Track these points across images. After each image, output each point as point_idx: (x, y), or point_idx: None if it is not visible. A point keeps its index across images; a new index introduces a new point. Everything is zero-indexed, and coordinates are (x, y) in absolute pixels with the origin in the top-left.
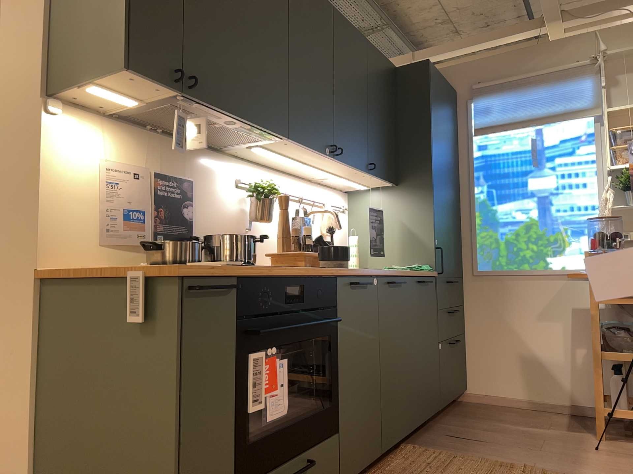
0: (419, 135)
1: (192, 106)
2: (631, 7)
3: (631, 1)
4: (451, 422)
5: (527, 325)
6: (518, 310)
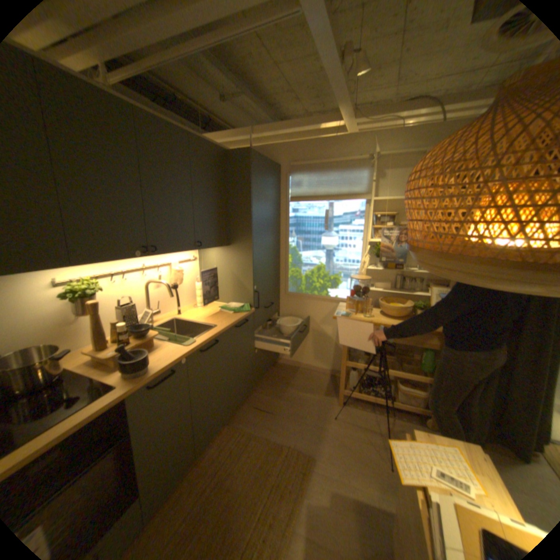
0: (243, 210)
1: None
2: (405, 113)
3: (405, 108)
4: (262, 391)
5: (313, 326)
6: (309, 318)
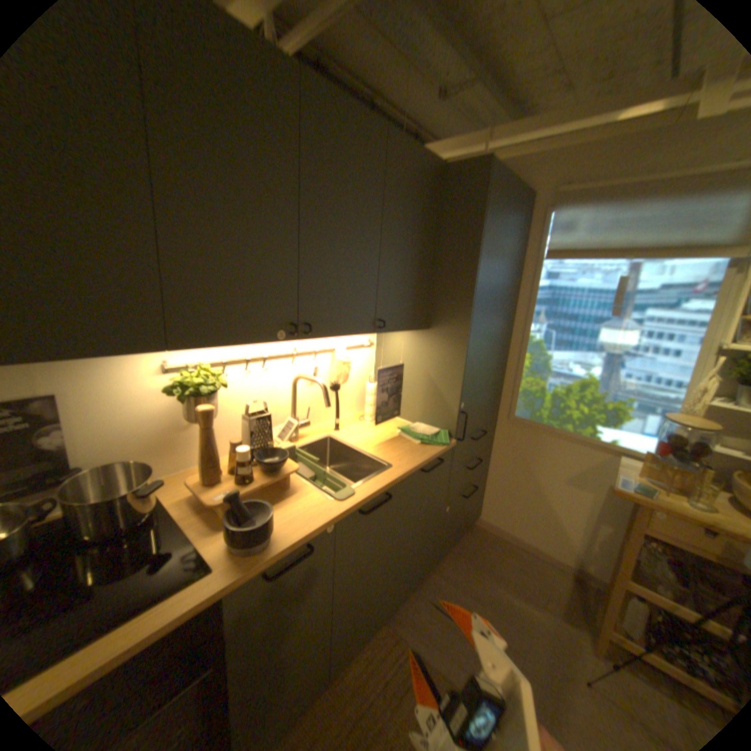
0: (462, 270)
1: None
2: None
3: None
4: (448, 574)
5: (554, 485)
6: (548, 468)
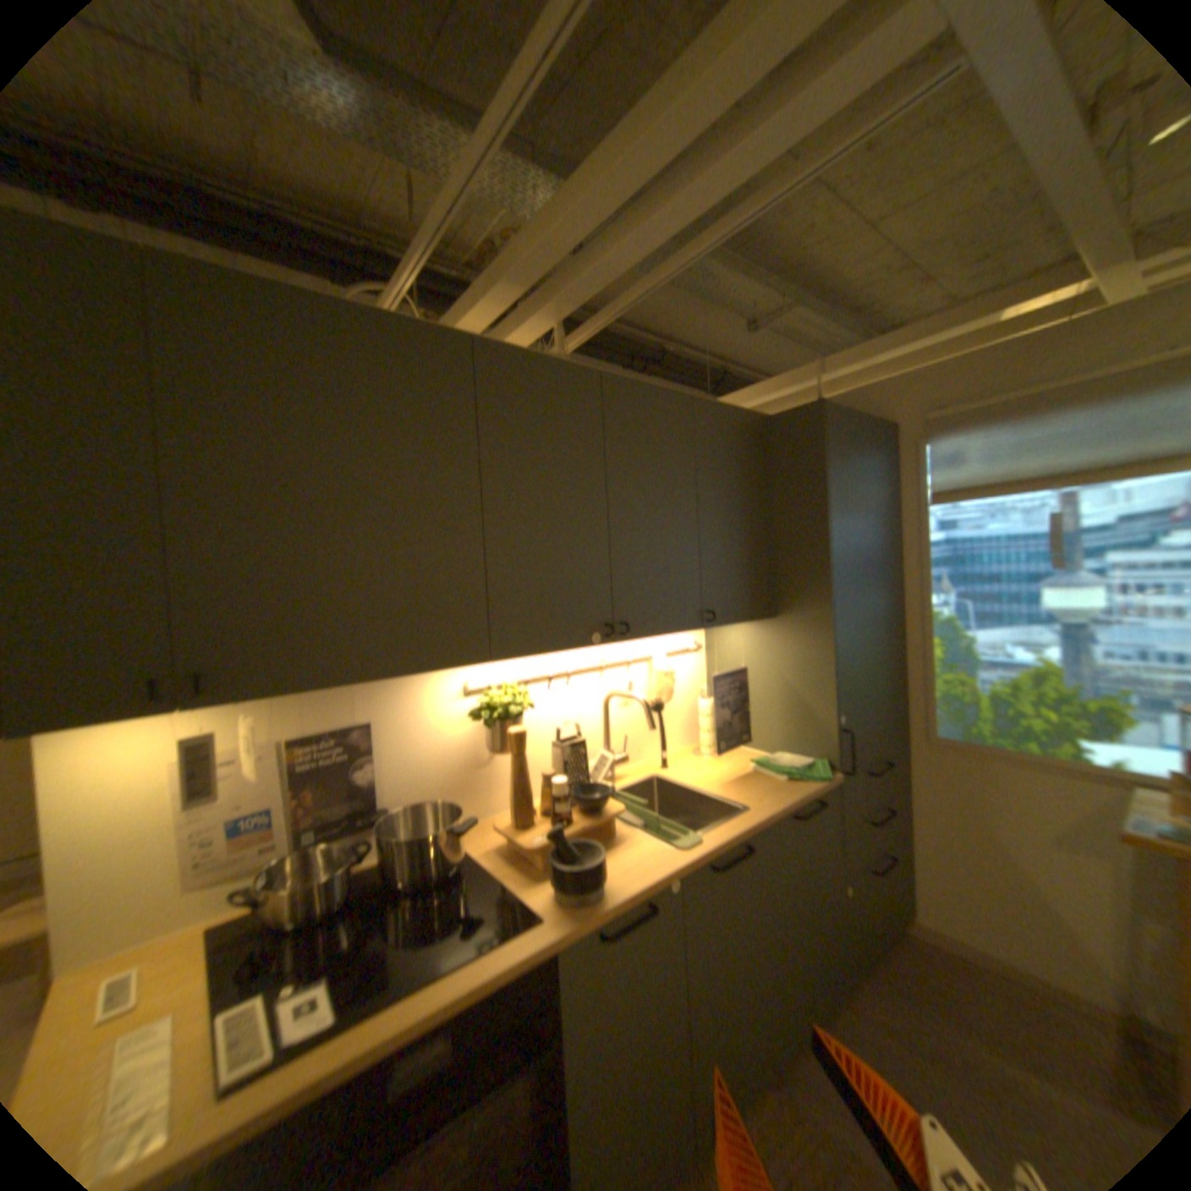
0: (808, 535)
1: (242, 698)
2: None
3: None
4: (871, 1013)
5: (1033, 850)
6: (1015, 820)
